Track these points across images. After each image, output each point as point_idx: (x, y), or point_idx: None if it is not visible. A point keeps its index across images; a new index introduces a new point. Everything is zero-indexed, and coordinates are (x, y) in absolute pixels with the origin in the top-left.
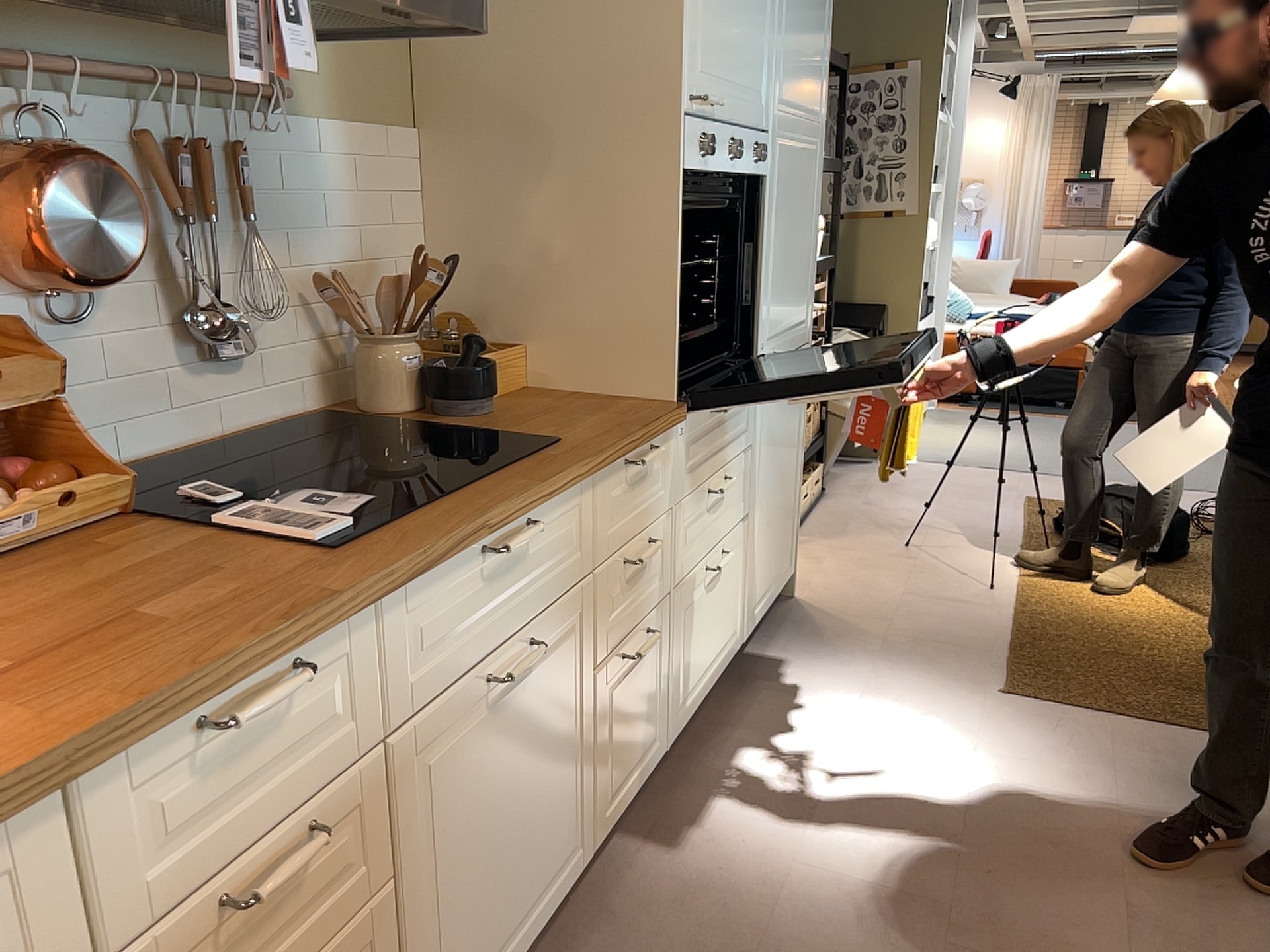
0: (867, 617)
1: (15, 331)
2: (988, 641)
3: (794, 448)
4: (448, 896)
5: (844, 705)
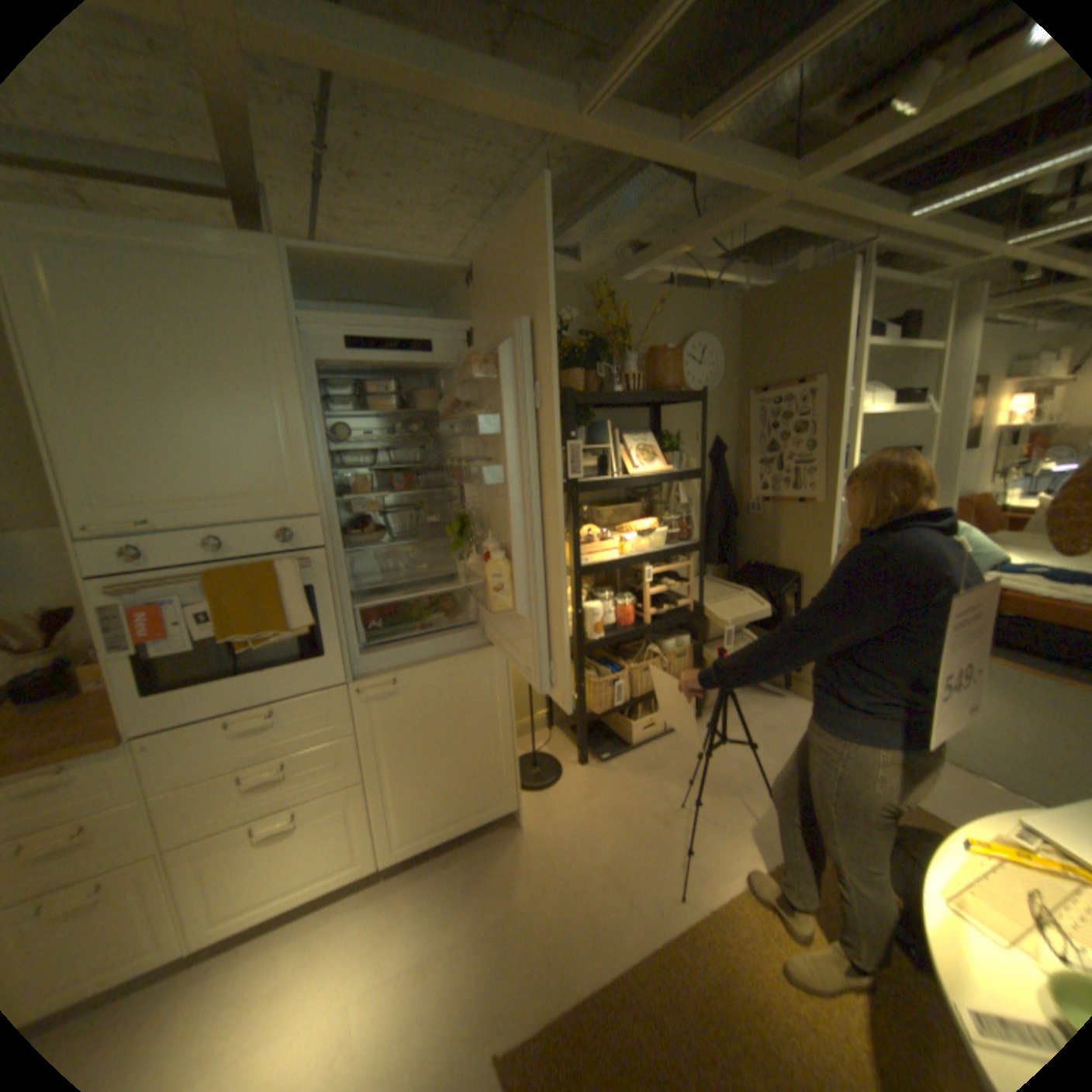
0: (534, 882)
1: None
2: (582, 977)
3: (477, 725)
4: None
5: (376, 978)
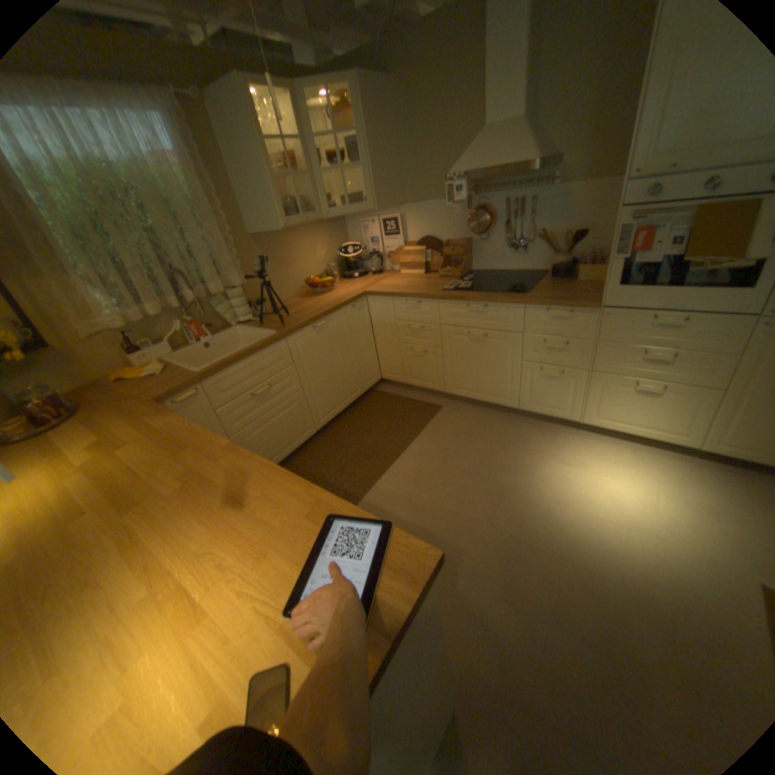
0: None
1: (468, 241)
2: None
3: None
4: (456, 365)
5: (682, 496)
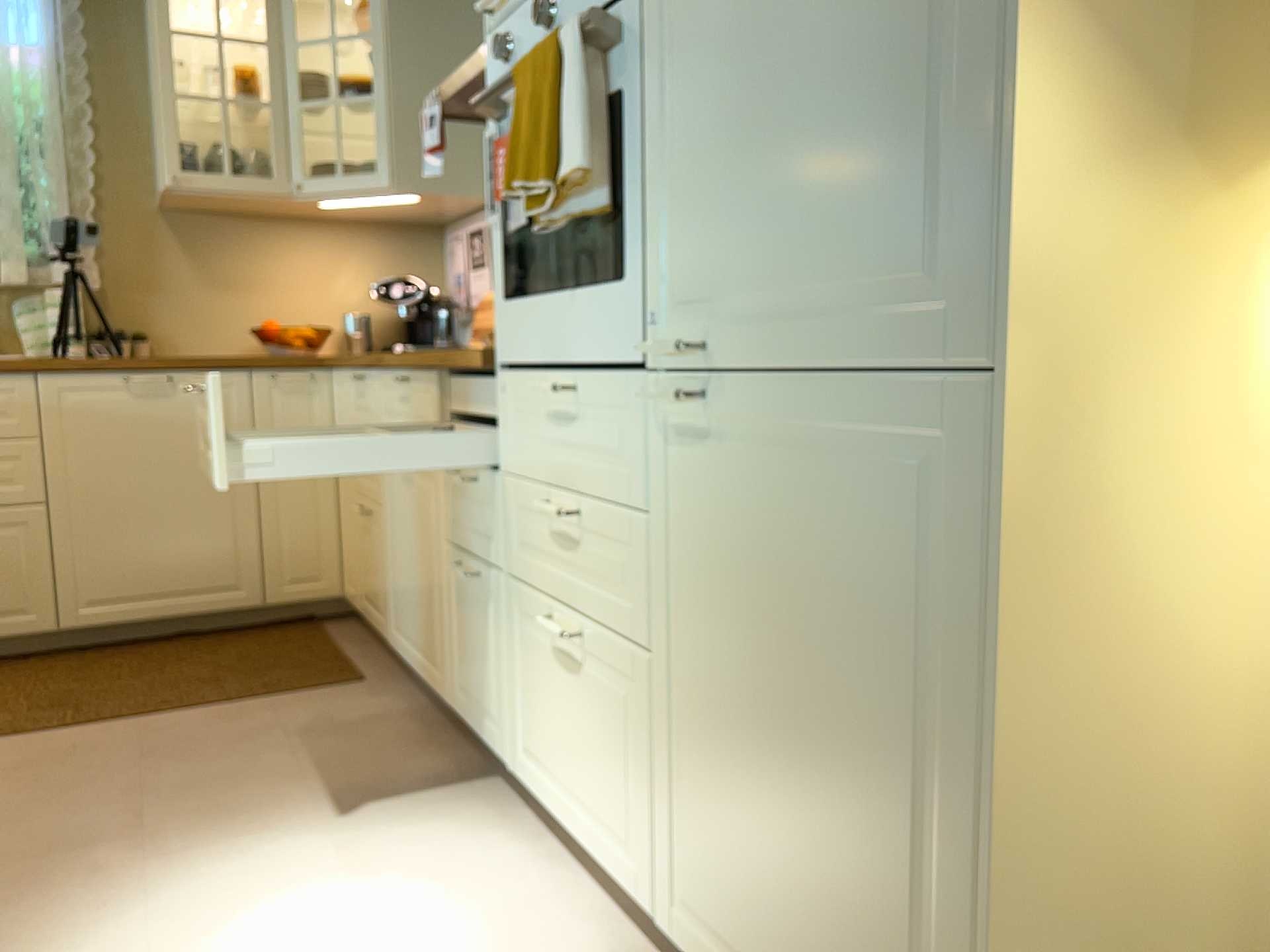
0: None
1: None
2: None
3: (890, 713)
4: (394, 557)
5: None
